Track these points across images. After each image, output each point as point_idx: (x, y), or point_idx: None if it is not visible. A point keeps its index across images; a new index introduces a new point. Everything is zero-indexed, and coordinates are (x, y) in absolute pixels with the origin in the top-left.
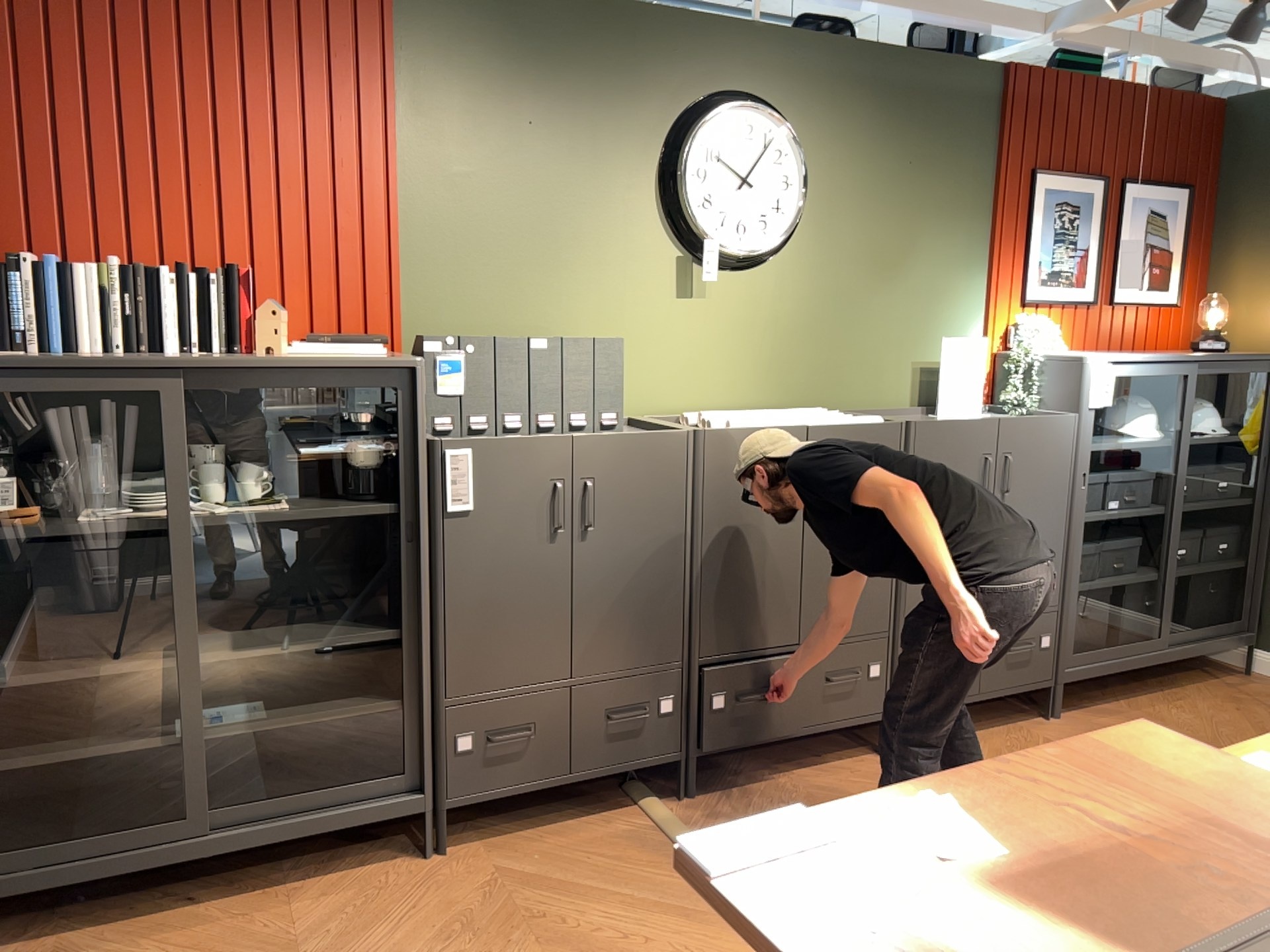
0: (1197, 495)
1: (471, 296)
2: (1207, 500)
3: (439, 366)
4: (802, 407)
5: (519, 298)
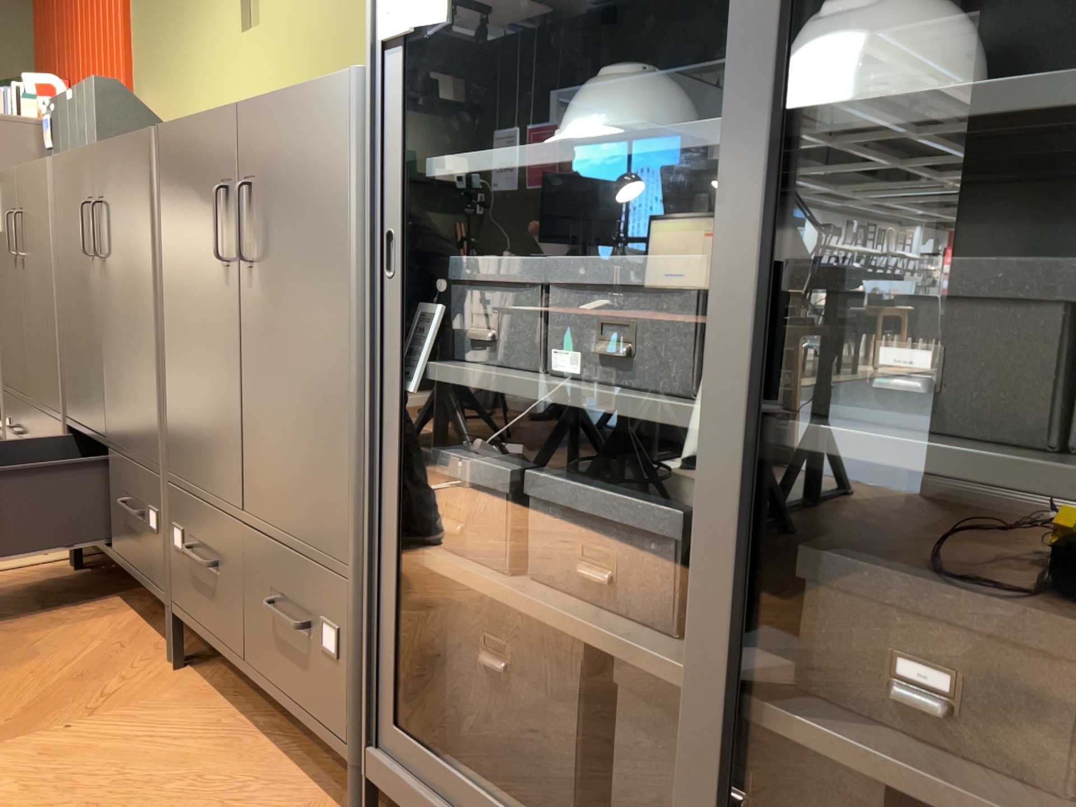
0: (1054, 418)
1: (155, 78)
2: None
3: (46, 127)
4: None
5: (170, 71)
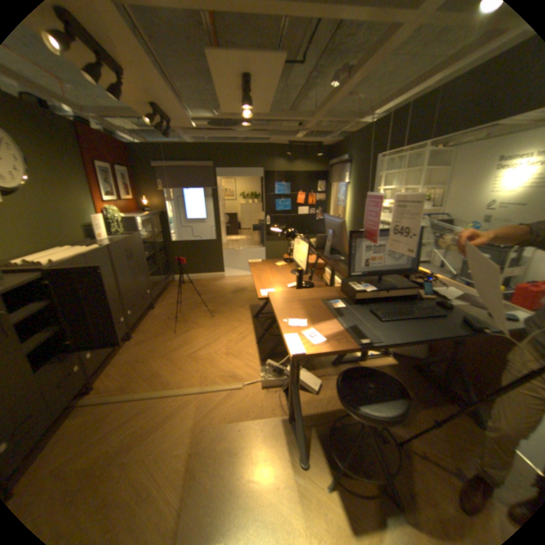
0: (158, 246)
1: None
2: (159, 246)
3: None
4: (53, 247)
5: None
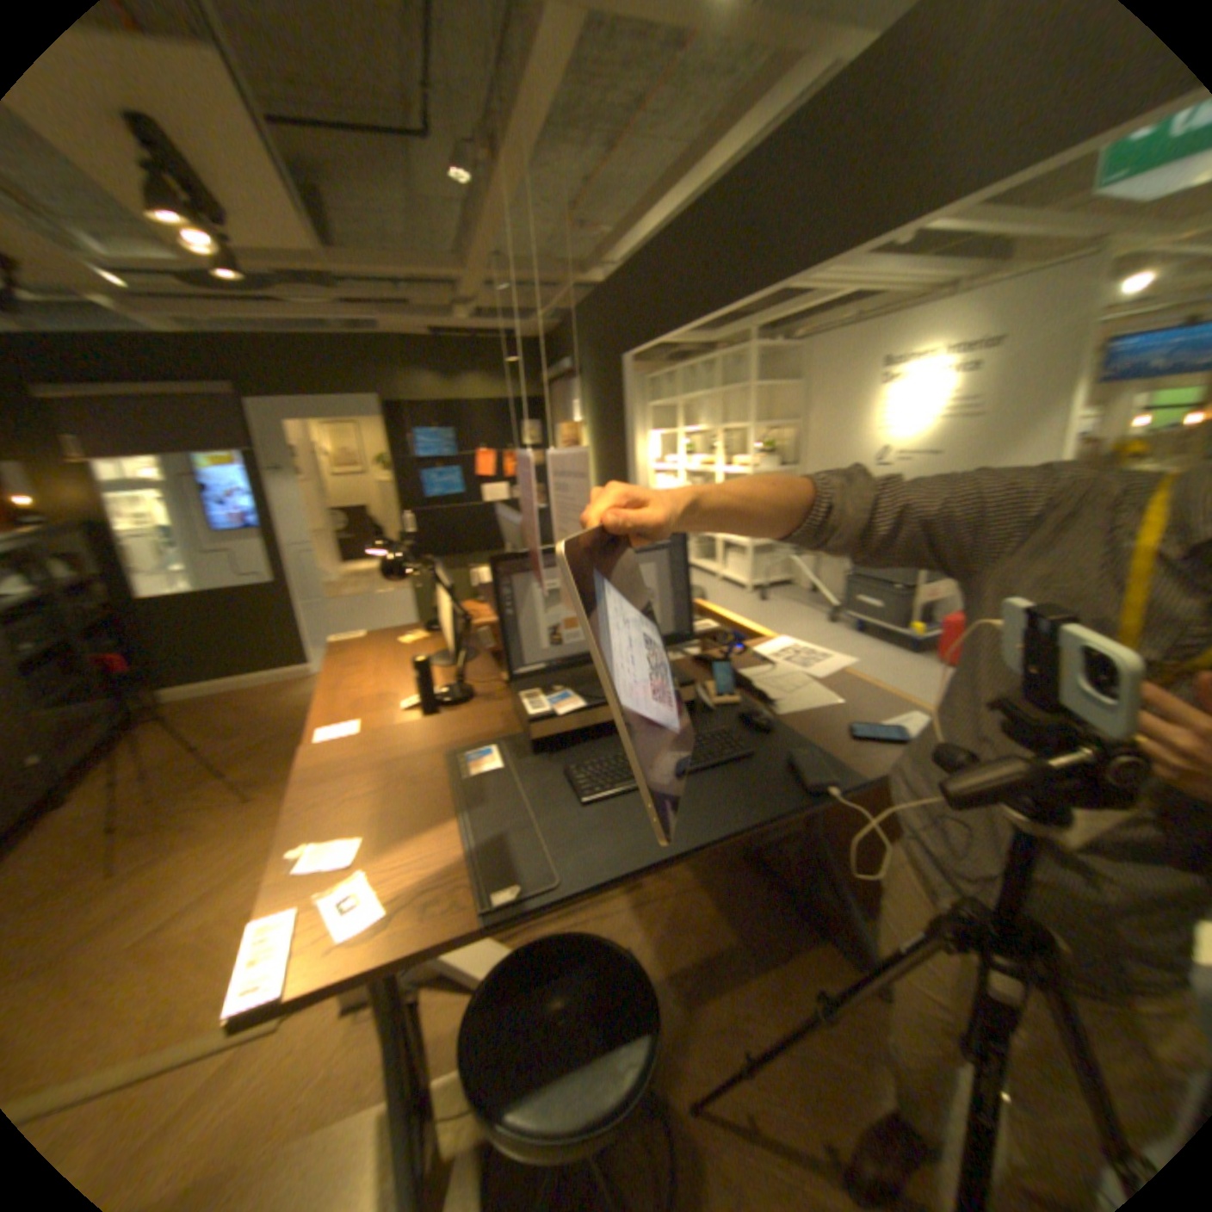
0: (86, 618)
1: None
2: (93, 619)
3: None
4: None
5: None
